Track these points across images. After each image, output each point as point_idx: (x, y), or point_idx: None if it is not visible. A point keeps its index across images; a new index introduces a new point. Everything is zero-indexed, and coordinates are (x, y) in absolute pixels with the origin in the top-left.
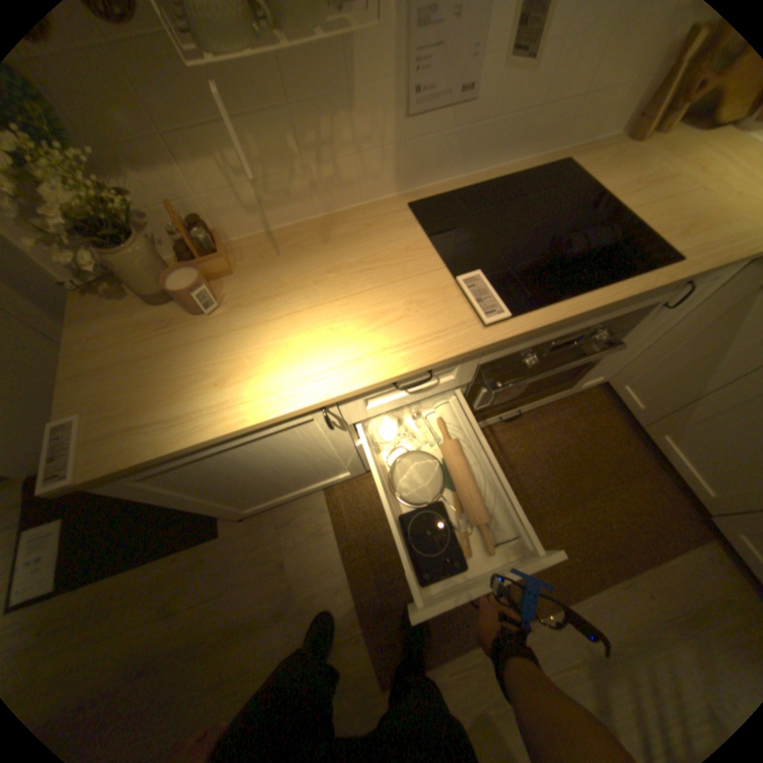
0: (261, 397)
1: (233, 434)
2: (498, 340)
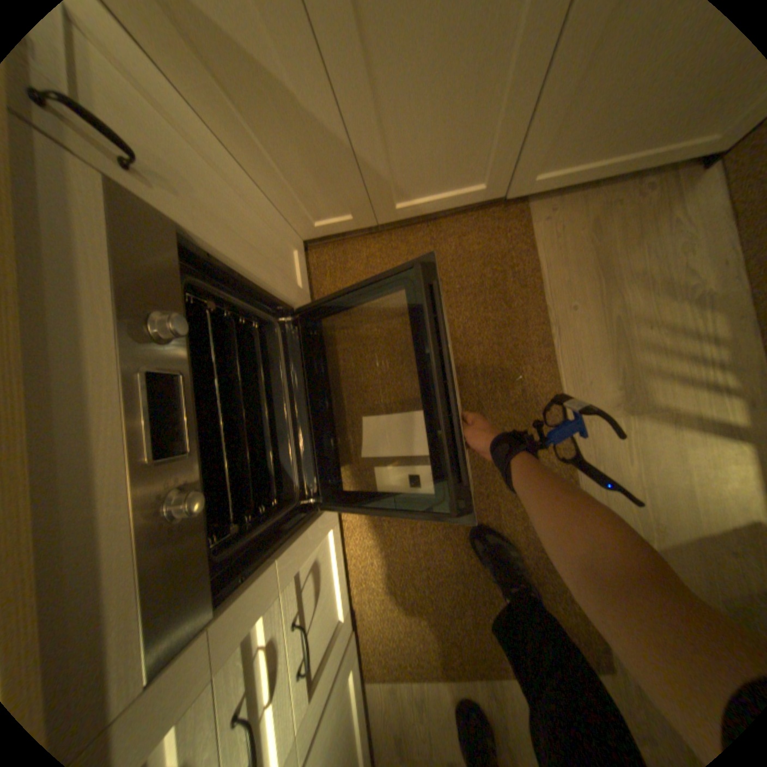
0: None
1: None
2: None
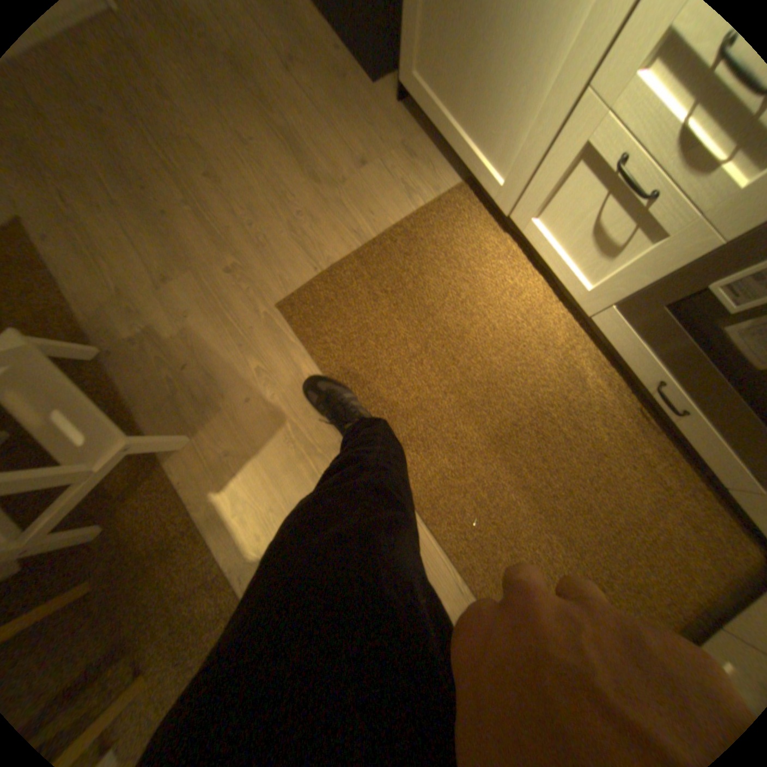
0: None
1: None
2: None
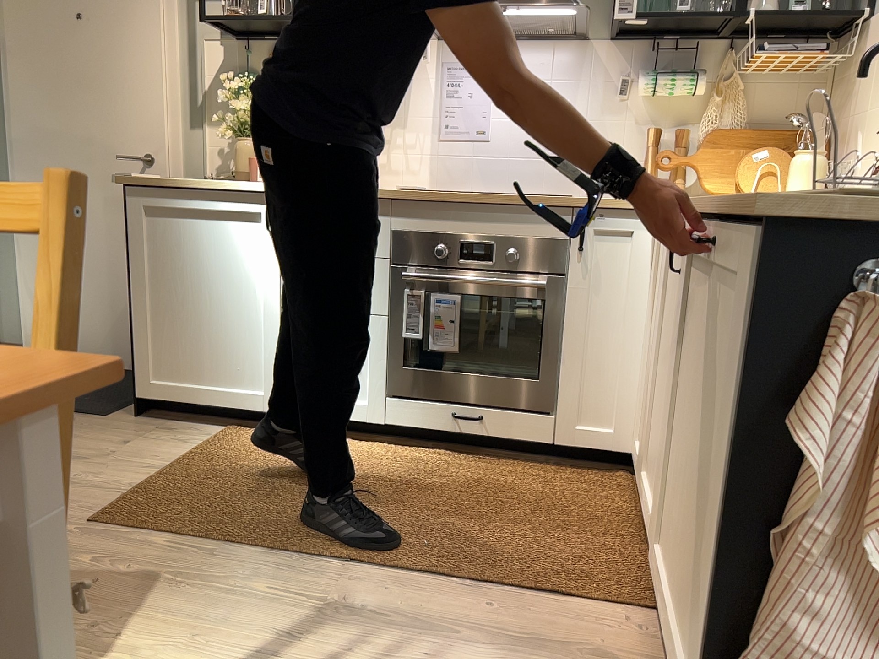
0: (244, 183)
1: (214, 189)
2: (395, 191)
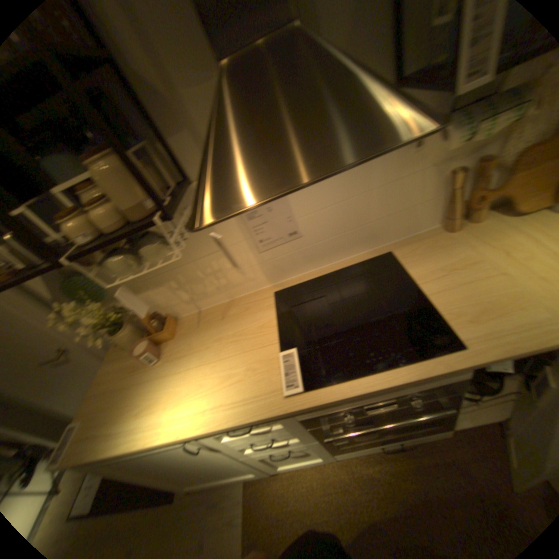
0: (146, 431)
1: (128, 454)
2: (288, 411)
